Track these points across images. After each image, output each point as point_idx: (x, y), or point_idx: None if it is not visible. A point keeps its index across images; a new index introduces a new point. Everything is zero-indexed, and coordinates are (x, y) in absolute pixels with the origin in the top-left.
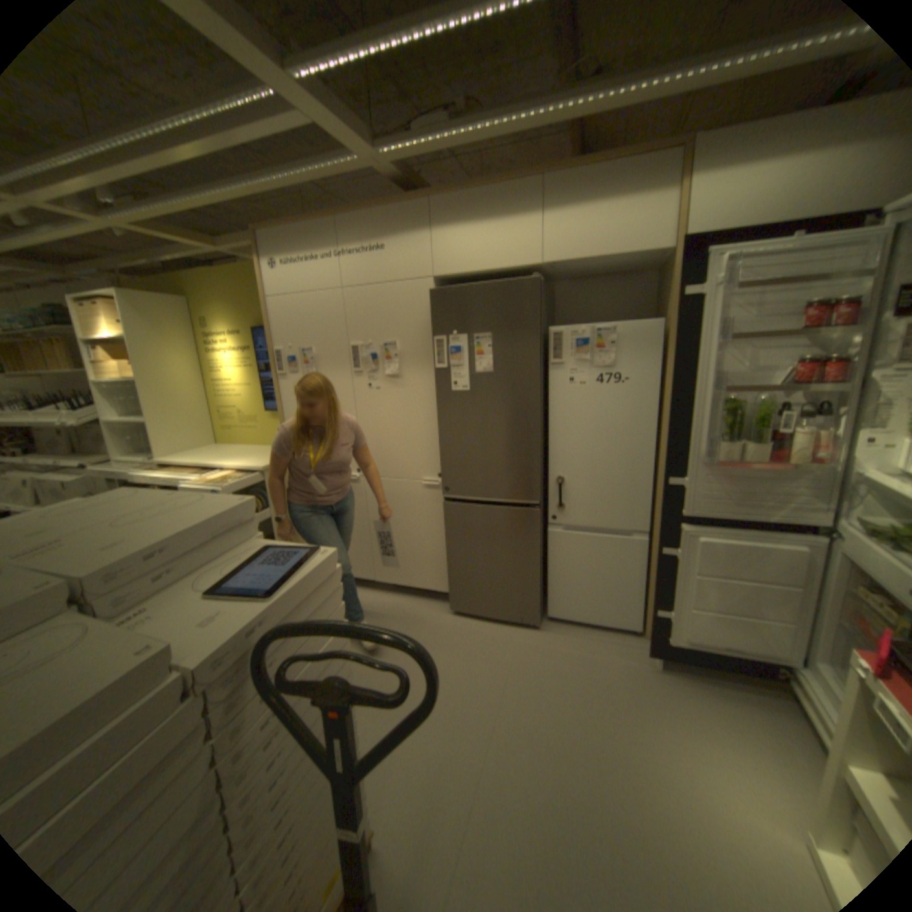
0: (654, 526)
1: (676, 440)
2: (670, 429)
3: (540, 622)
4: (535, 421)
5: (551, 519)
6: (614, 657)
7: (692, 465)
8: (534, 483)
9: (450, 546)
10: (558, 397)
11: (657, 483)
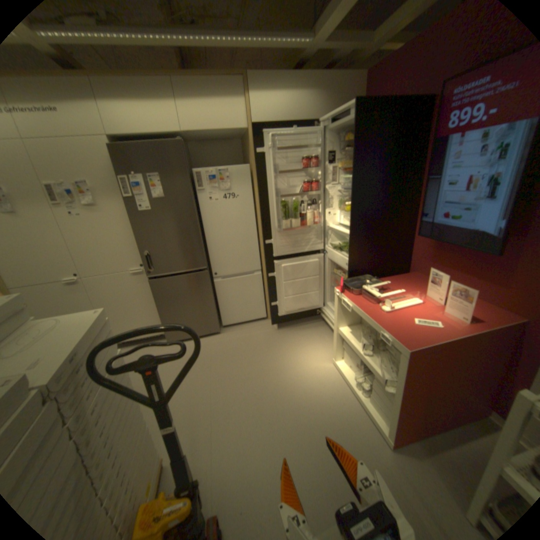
0: (262, 266)
1: (265, 223)
2: (261, 218)
3: (219, 329)
4: (195, 223)
5: (214, 275)
6: (257, 331)
7: (273, 233)
8: (202, 257)
9: (159, 306)
10: (205, 209)
11: (260, 246)
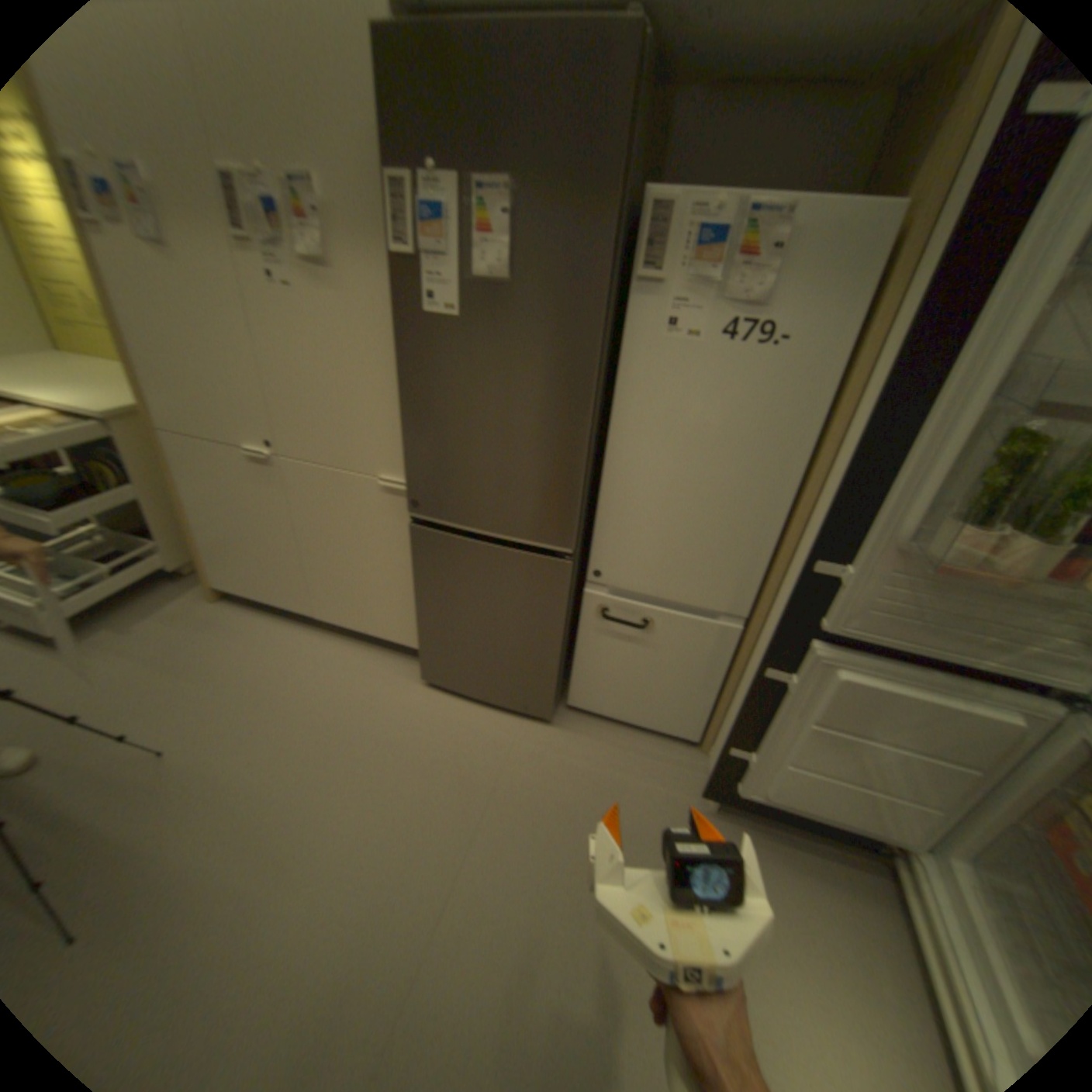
0: (755, 609)
1: (856, 491)
2: (852, 466)
3: (552, 714)
4: (582, 401)
5: (589, 573)
6: (650, 780)
7: (874, 546)
8: (567, 517)
9: (420, 594)
10: (637, 356)
11: (781, 544)
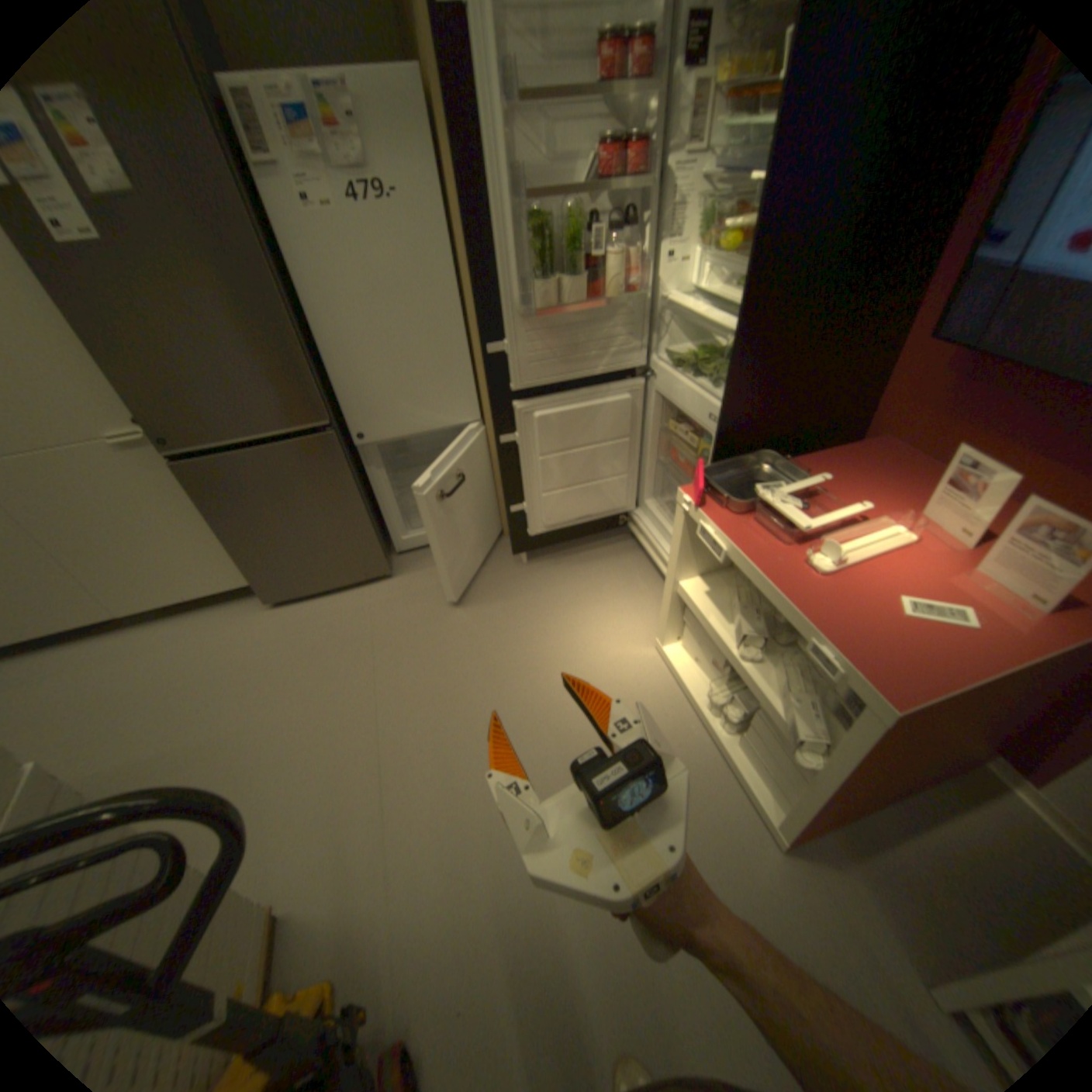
0: (483, 412)
1: (482, 288)
2: (471, 271)
3: (390, 569)
4: (268, 288)
5: (356, 440)
6: (479, 569)
7: (509, 321)
8: (311, 396)
9: (219, 527)
10: (293, 237)
11: (474, 355)
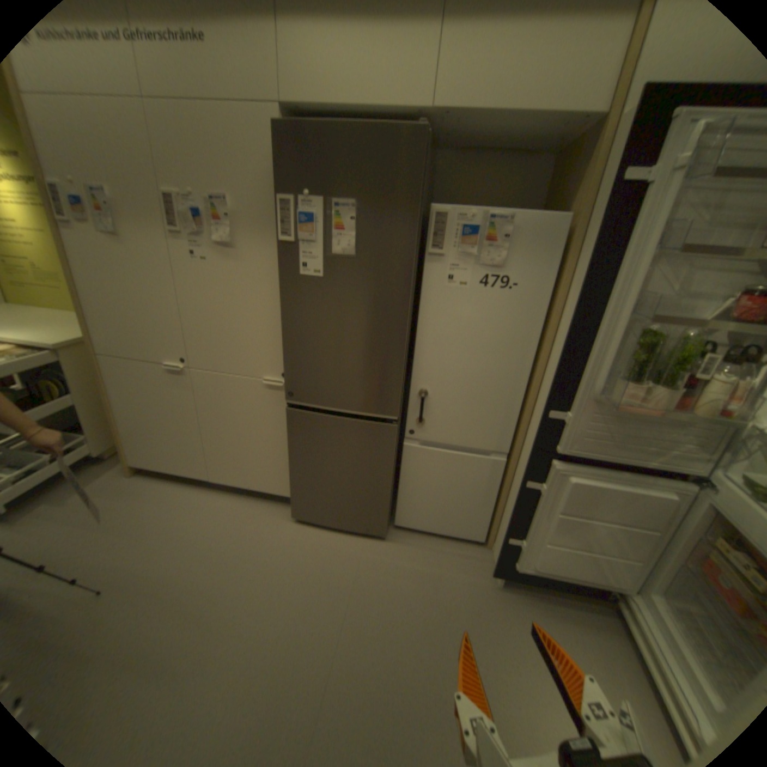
0: (513, 447)
1: (567, 368)
2: (563, 354)
3: (386, 532)
4: (402, 324)
5: (407, 432)
6: (457, 571)
7: (581, 399)
8: (394, 396)
9: (293, 455)
10: (432, 297)
11: (525, 404)
